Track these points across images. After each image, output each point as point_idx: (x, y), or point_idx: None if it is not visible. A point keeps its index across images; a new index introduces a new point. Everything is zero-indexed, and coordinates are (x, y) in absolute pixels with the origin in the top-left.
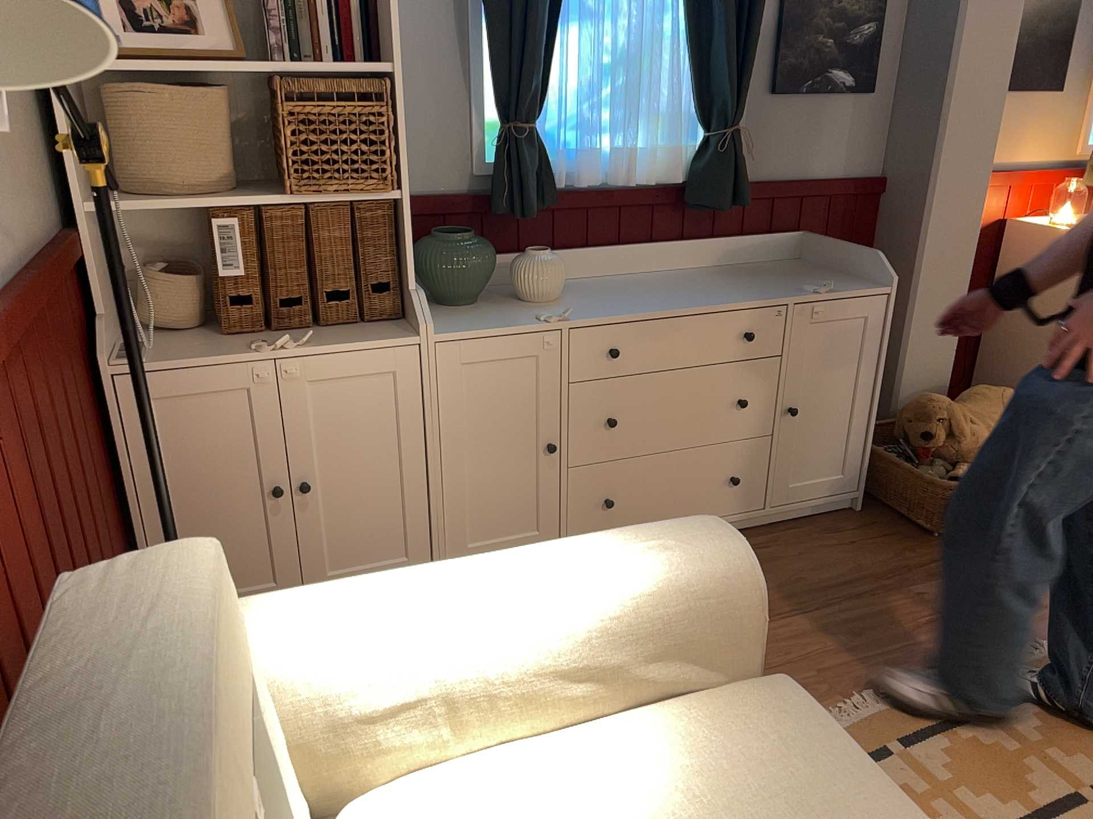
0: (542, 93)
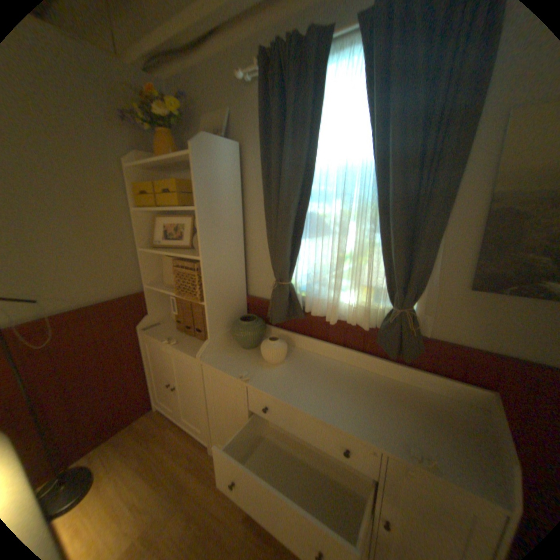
0: (291, 269)
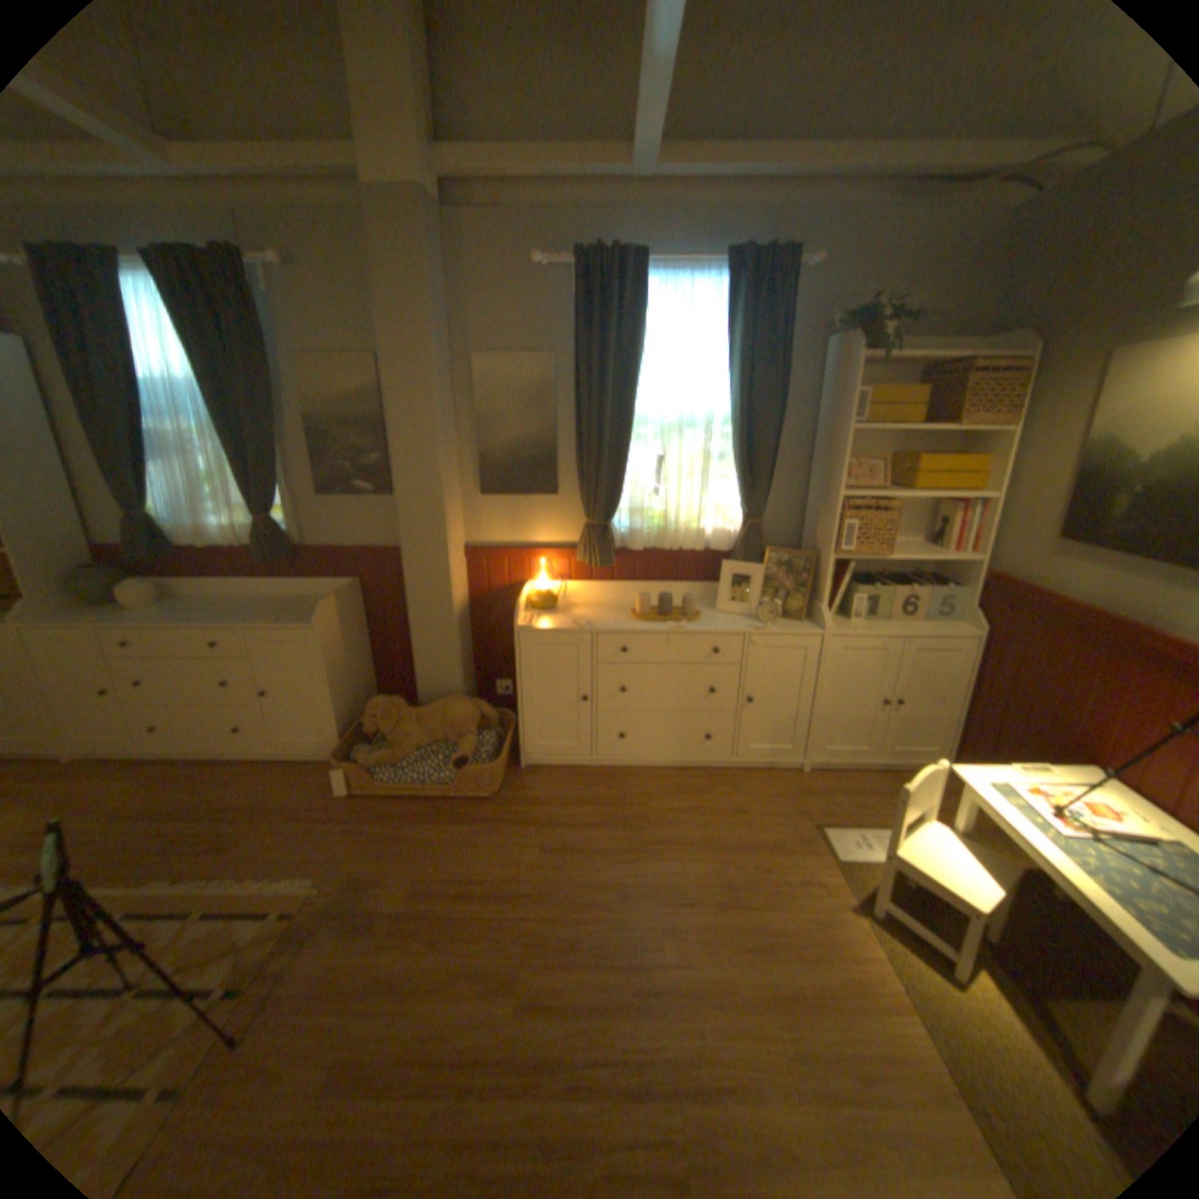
0: (137, 496)
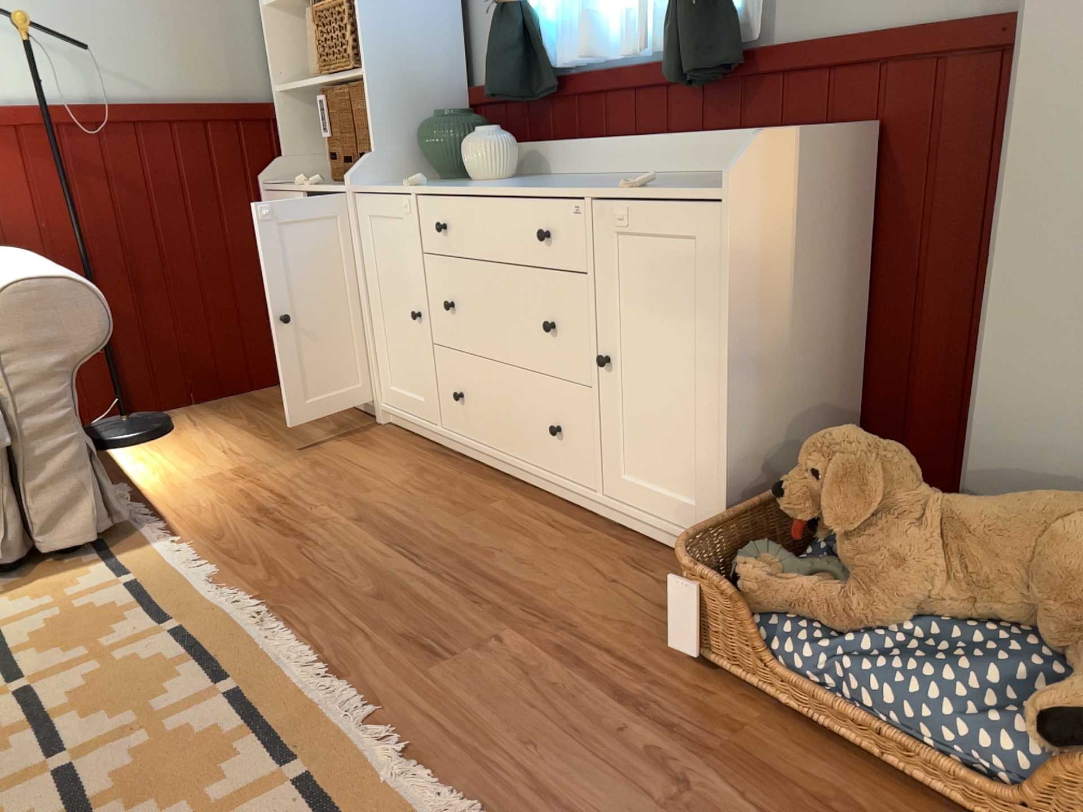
0: None
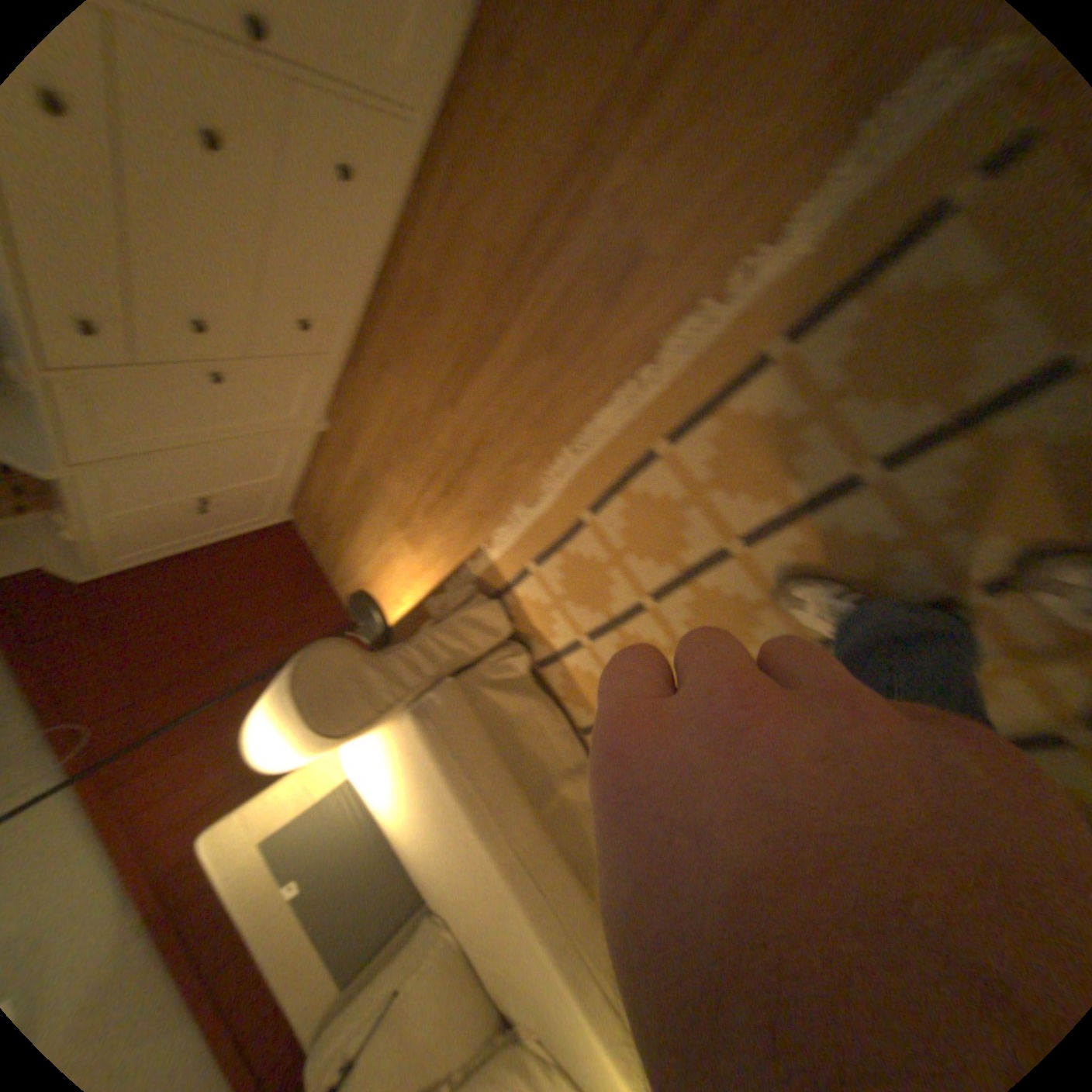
0: None
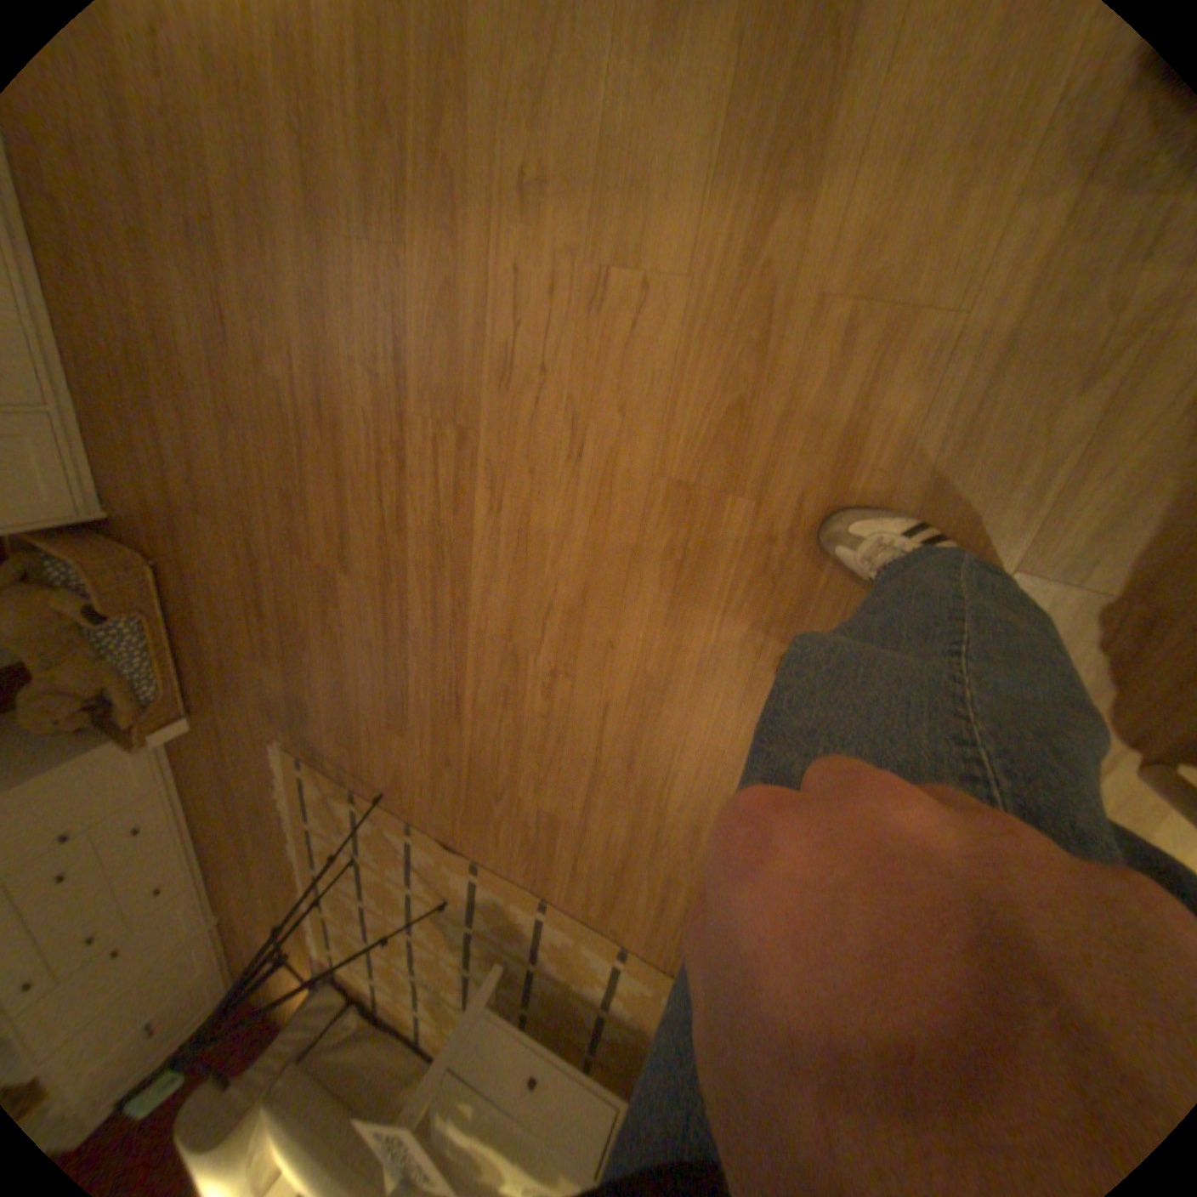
0: None
